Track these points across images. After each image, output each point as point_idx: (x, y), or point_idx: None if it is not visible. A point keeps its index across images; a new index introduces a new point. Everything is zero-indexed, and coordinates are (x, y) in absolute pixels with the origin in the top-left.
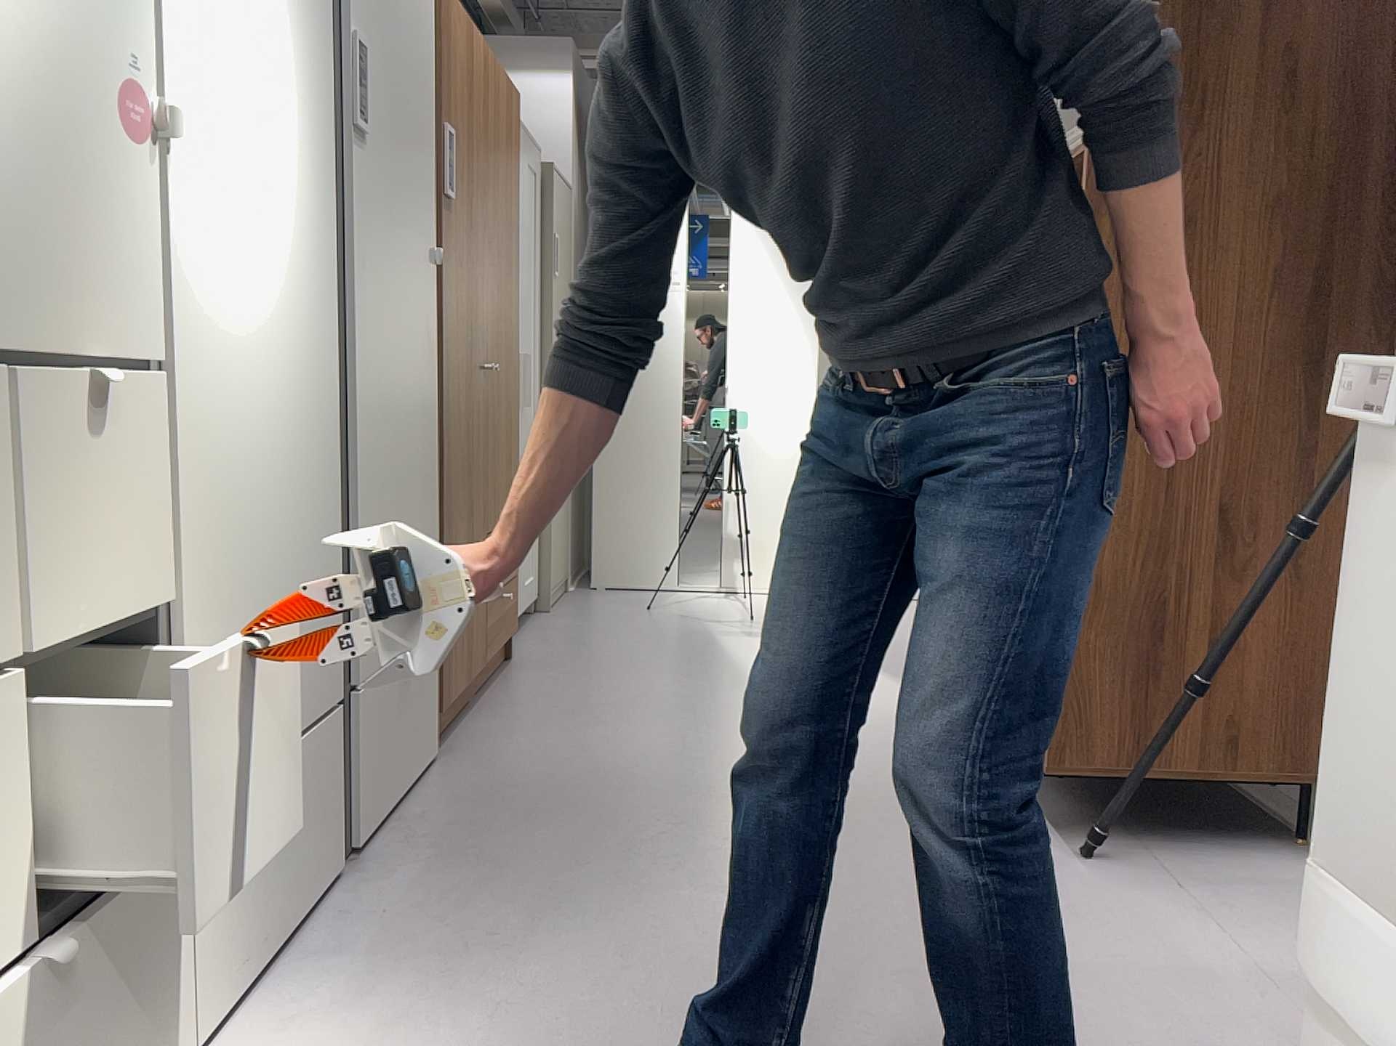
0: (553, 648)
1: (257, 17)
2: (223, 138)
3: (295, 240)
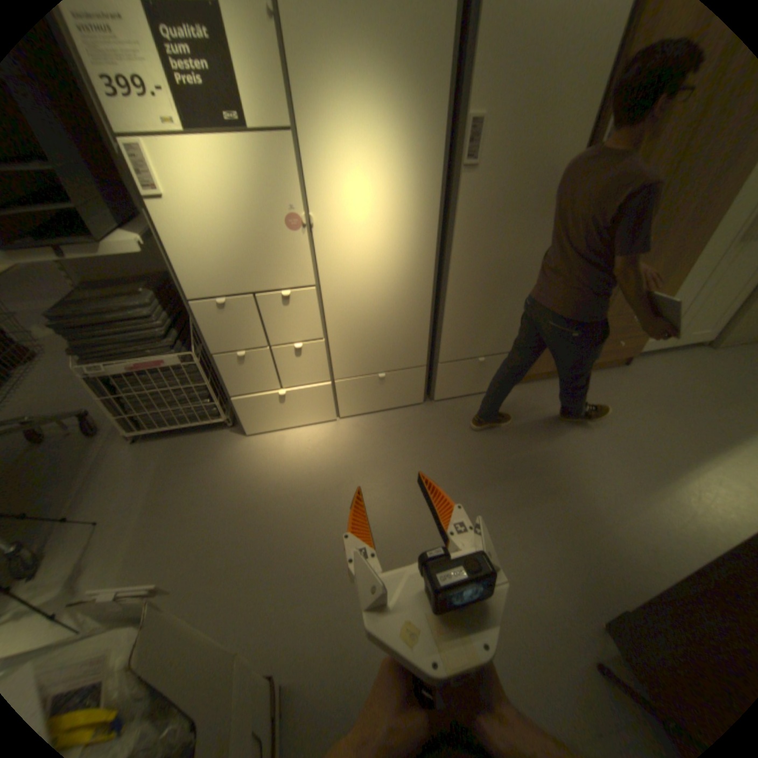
0: (664, 371)
1: (377, 153)
2: (351, 211)
3: (404, 231)
